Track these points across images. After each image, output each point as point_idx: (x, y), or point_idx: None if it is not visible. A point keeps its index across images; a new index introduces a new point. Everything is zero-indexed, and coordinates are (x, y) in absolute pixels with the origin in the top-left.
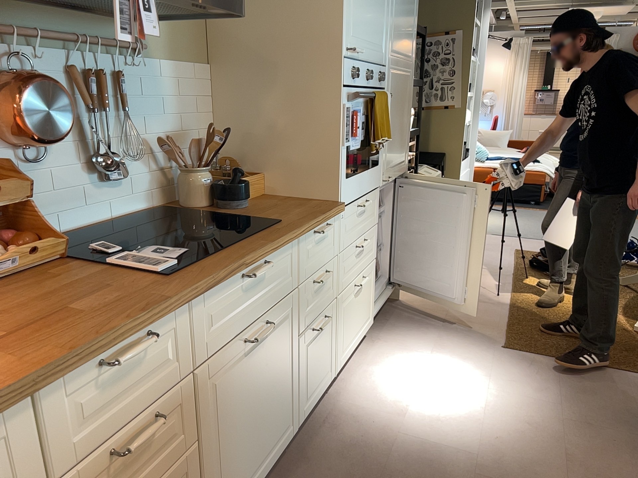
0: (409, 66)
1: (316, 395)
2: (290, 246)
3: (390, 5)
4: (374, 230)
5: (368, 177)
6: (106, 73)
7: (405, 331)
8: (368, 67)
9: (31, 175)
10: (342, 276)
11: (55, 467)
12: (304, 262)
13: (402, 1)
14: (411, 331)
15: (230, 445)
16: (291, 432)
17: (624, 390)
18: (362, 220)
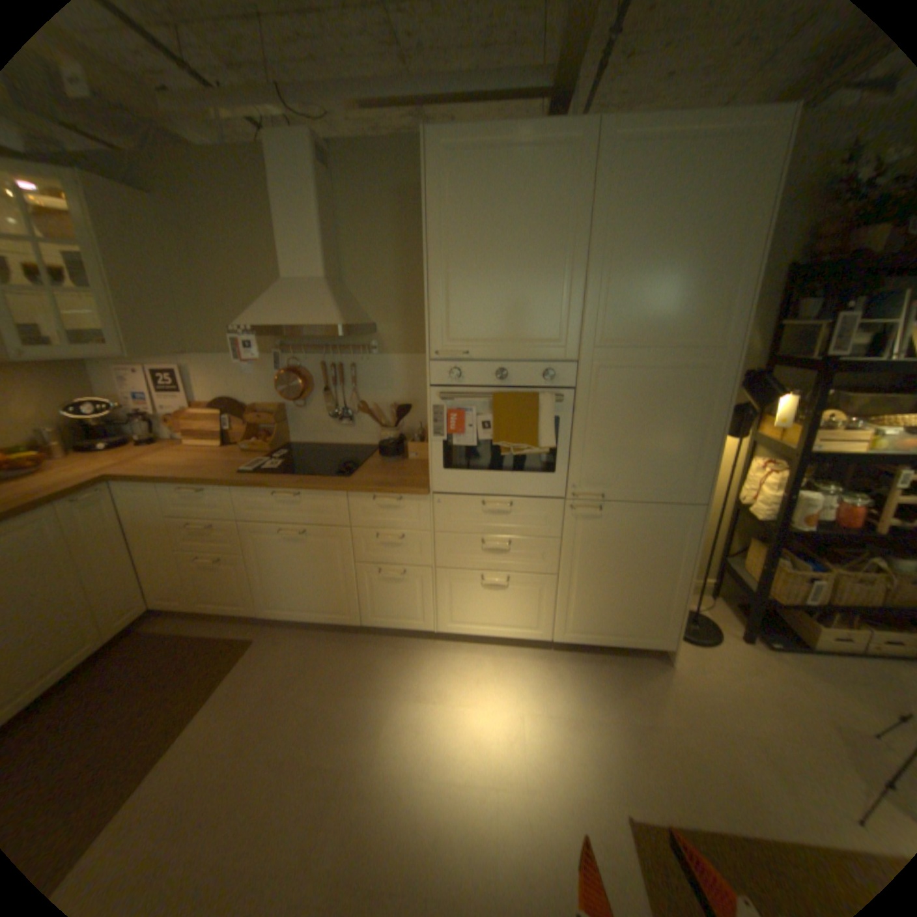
0: (699, 354)
1: (393, 624)
2: (334, 496)
3: (585, 284)
4: (542, 542)
5: (511, 481)
6: (338, 365)
7: (588, 685)
8: (503, 366)
9: (301, 413)
10: (444, 555)
11: (166, 514)
12: (359, 514)
13: (645, 268)
14: (592, 691)
15: (272, 578)
16: (349, 622)
17: None
18: (498, 520)
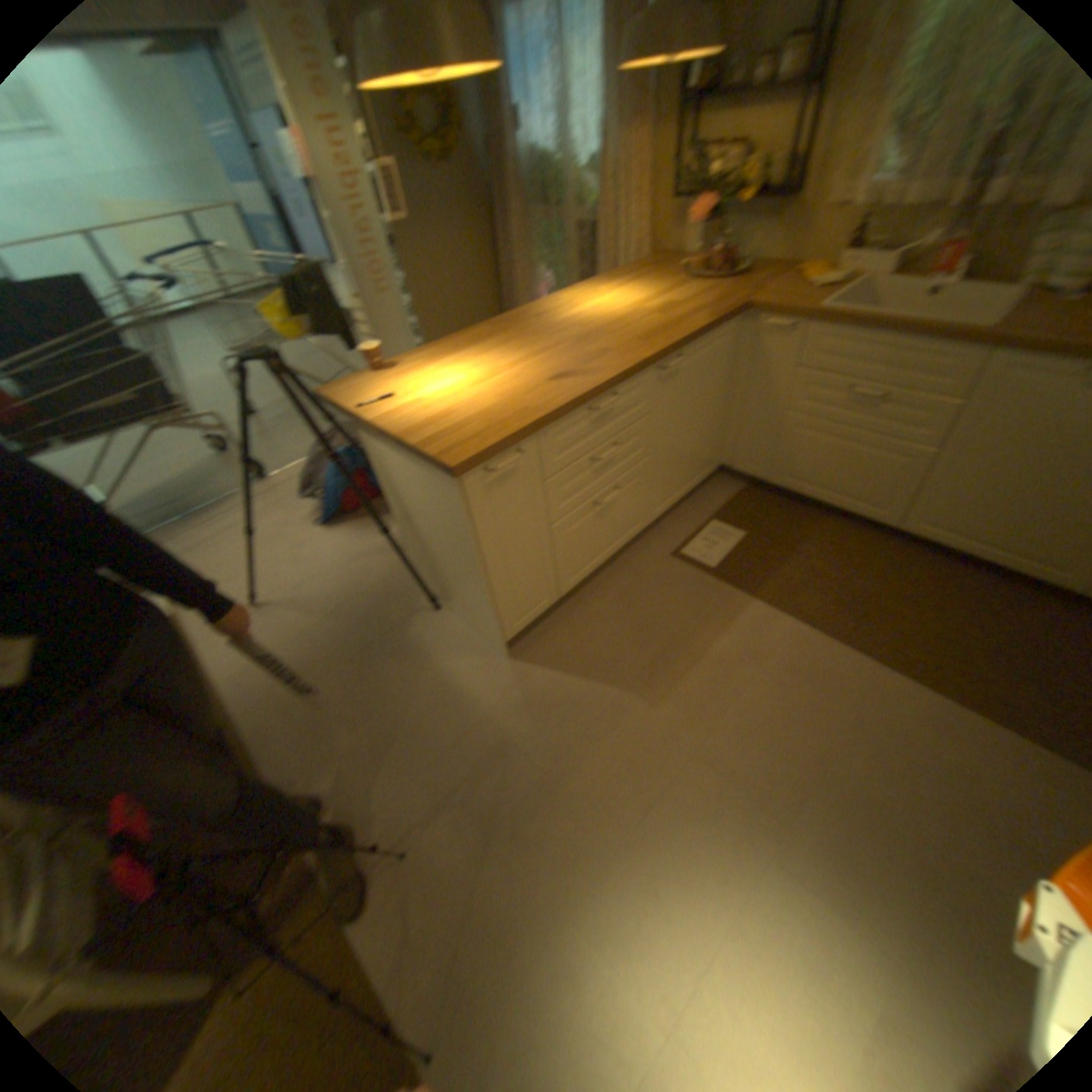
0: None
1: None
2: None
3: None
4: None
5: None
6: None
7: None
8: None
9: None
10: None
11: None
12: None
13: None
14: None
15: None
16: None
17: (427, 913)
18: None
